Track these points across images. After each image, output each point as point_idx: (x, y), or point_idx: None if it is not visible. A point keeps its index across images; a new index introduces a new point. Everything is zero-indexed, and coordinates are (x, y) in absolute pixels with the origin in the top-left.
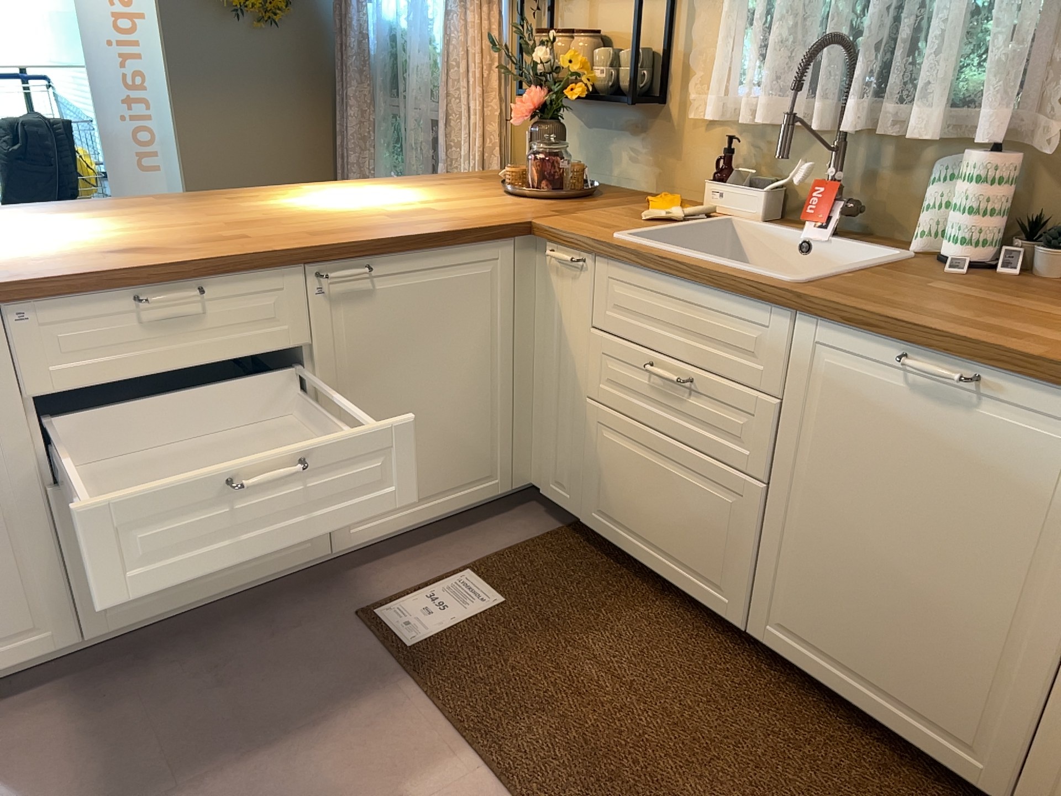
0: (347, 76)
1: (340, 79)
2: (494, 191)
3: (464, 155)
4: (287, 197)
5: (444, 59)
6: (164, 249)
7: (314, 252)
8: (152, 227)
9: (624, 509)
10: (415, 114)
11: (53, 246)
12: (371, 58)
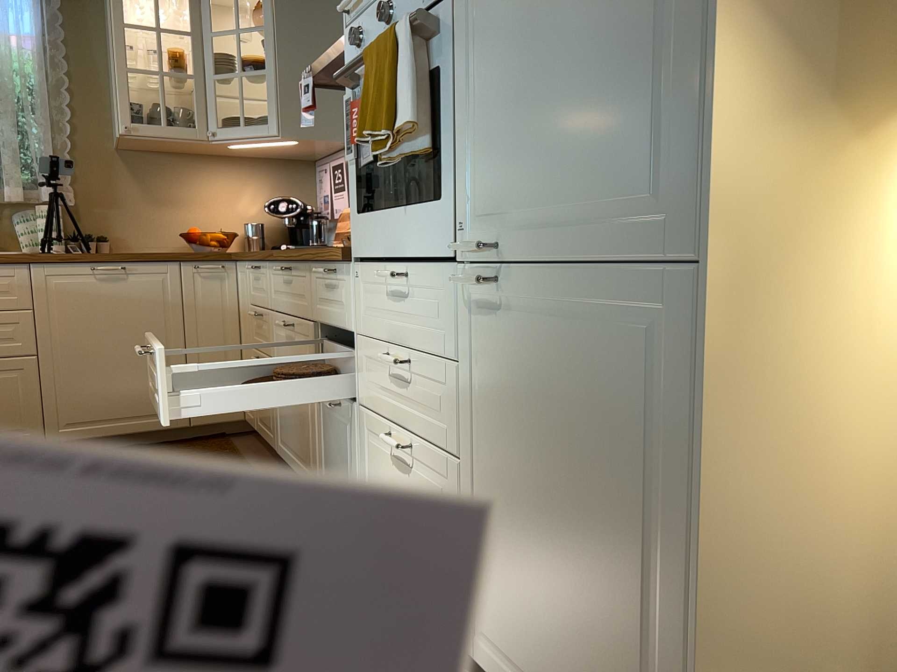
0: None
1: None
2: None
3: None
4: None
5: None
6: None
7: None
8: None
9: None
10: None
11: None
12: None
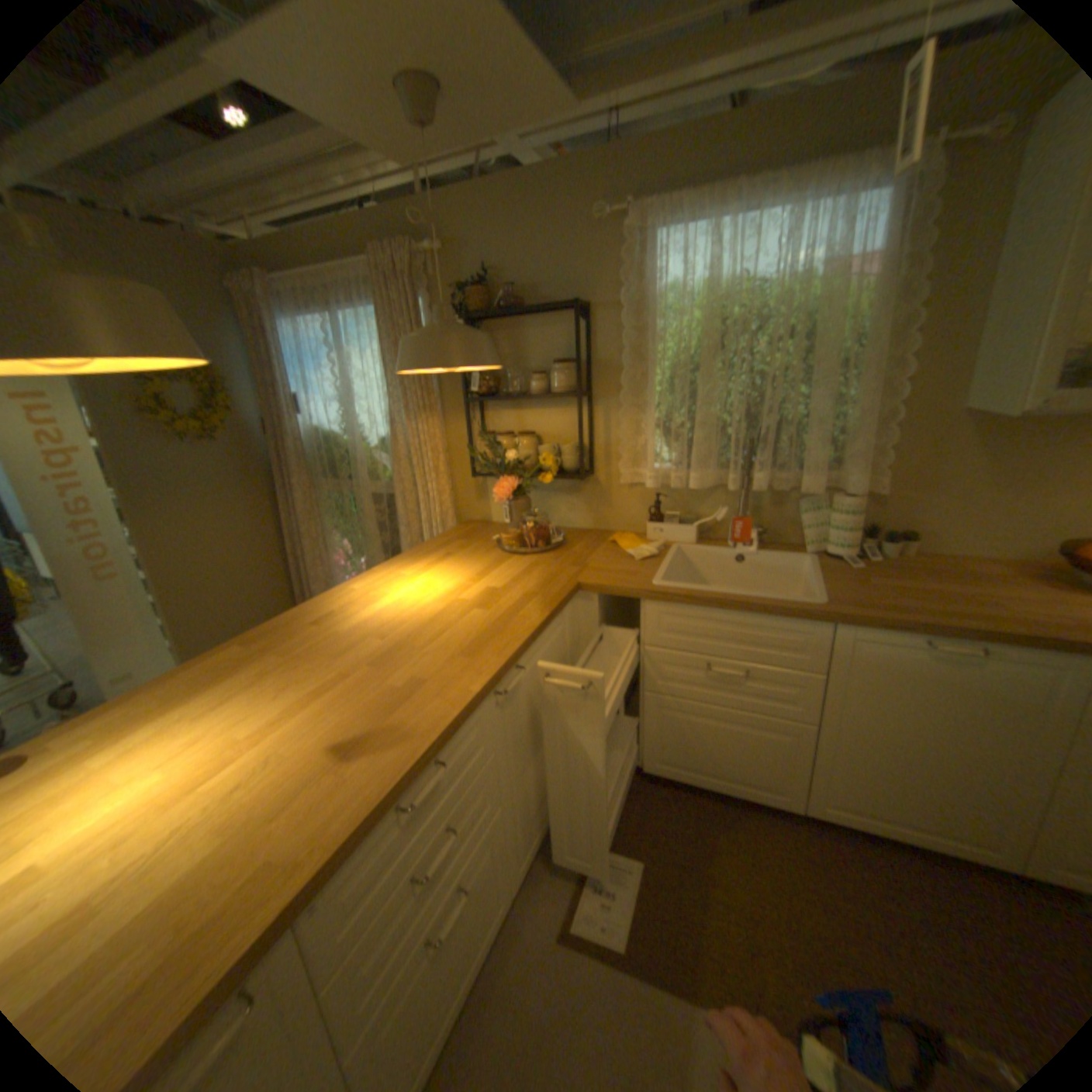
0: (281, 468)
1: (276, 471)
2: (498, 553)
3: (424, 519)
4: (361, 606)
5: (390, 453)
6: (377, 733)
7: (495, 677)
8: (306, 697)
9: (687, 759)
10: (366, 493)
11: (247, 777)
12: (305, 454)
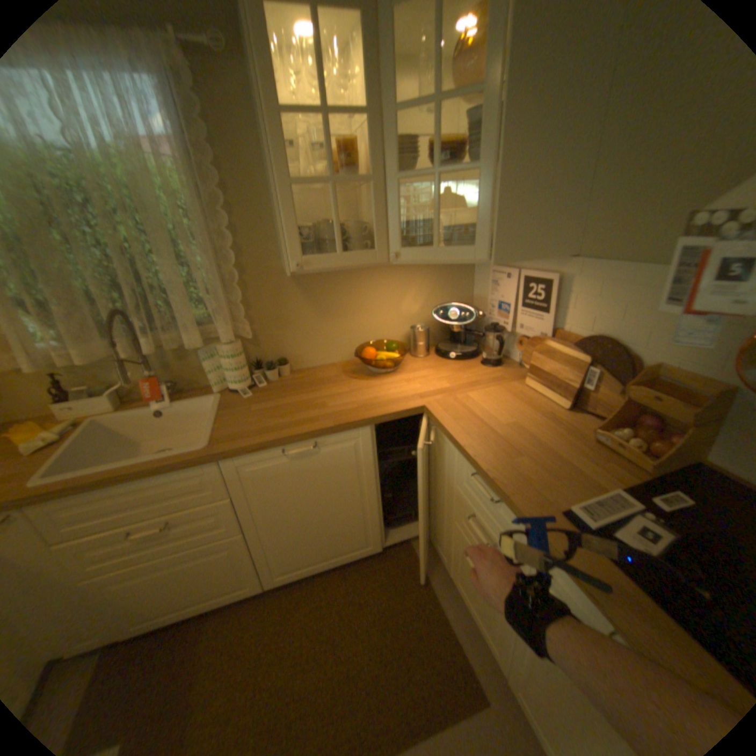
0: None
1: None
2: None
3: None
4: None
5: None
6: None
7: None
8: None
9: (153, 609)
10: None
11: None
12: None
